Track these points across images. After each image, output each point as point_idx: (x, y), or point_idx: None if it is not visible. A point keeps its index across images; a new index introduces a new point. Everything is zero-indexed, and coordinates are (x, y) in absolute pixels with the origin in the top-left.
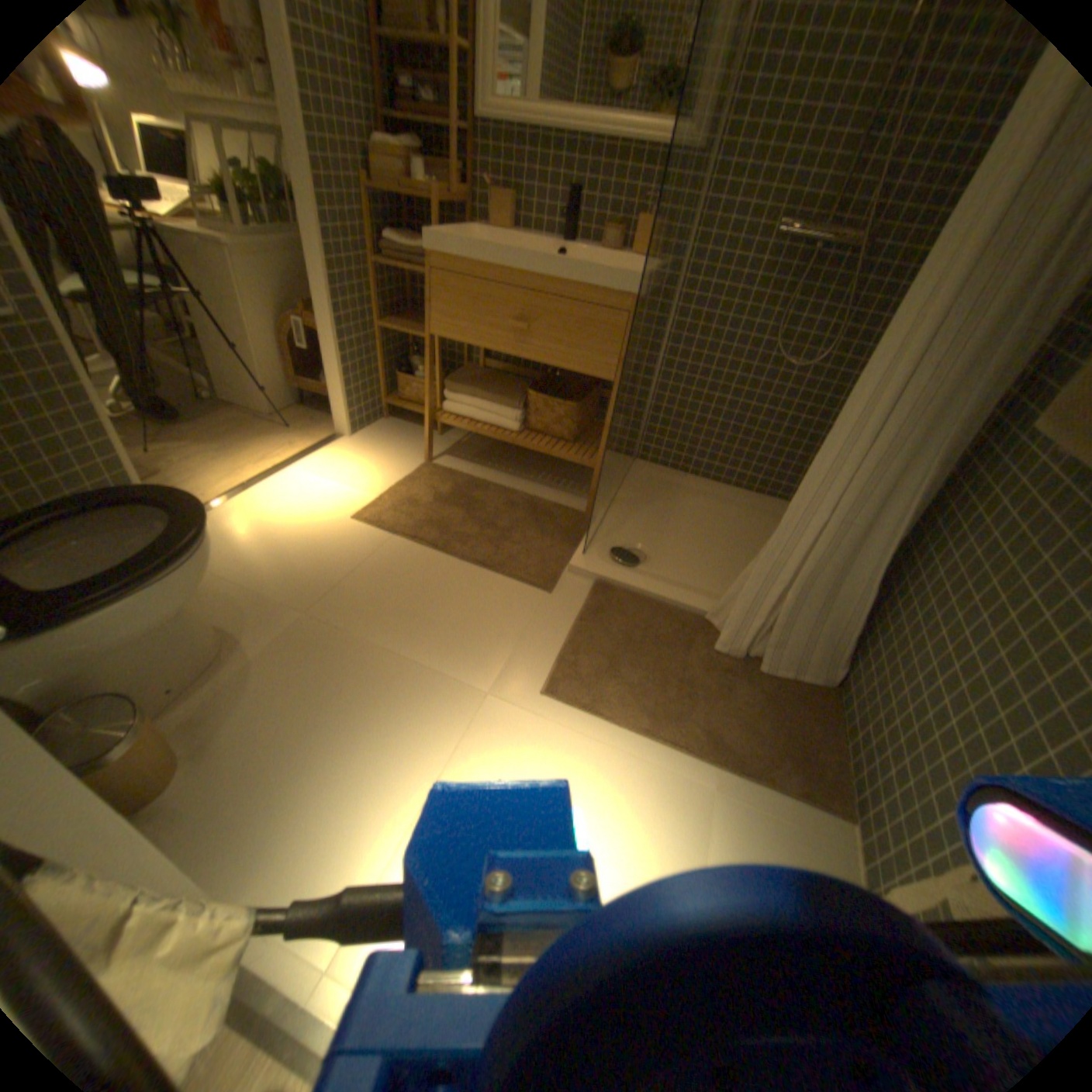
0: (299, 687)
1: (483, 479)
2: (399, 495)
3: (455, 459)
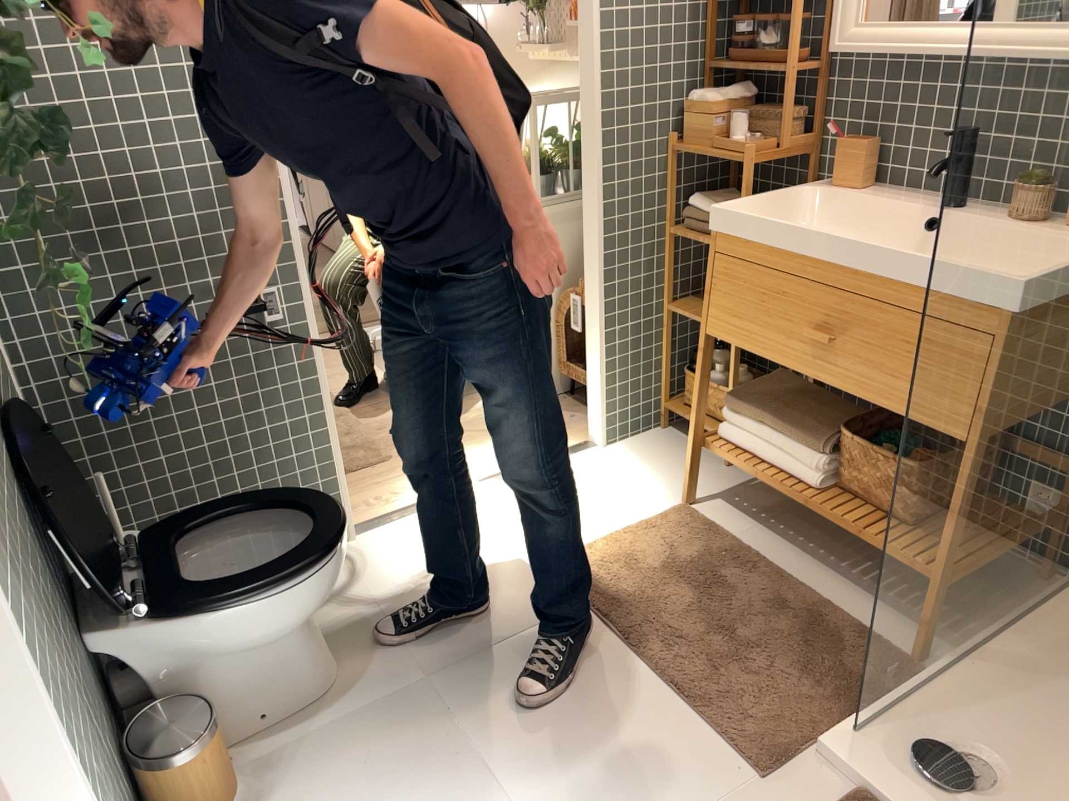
0: (381, 779)
1: (757, 552)
2: (621, 549)
3: (729, 511)
